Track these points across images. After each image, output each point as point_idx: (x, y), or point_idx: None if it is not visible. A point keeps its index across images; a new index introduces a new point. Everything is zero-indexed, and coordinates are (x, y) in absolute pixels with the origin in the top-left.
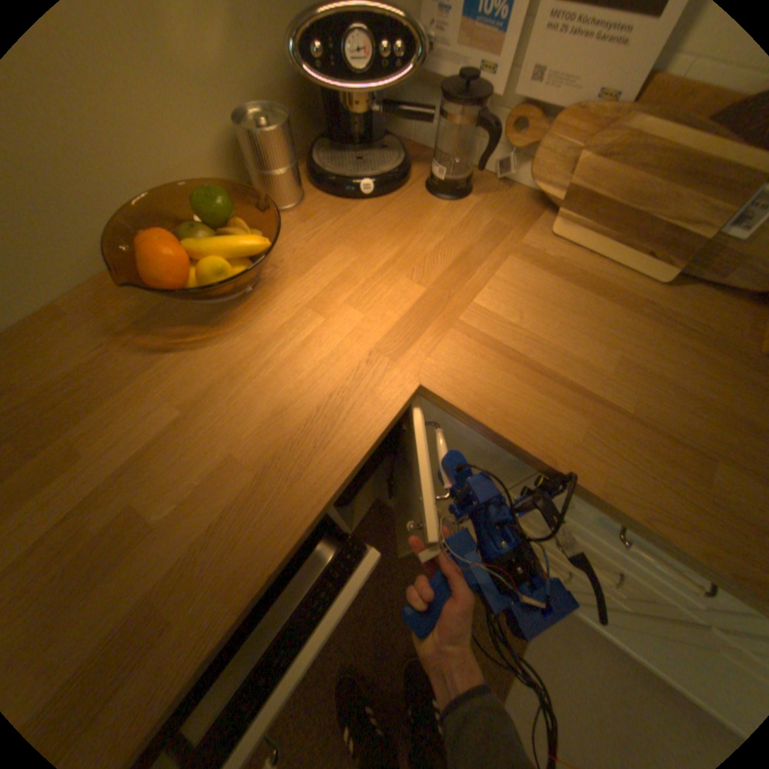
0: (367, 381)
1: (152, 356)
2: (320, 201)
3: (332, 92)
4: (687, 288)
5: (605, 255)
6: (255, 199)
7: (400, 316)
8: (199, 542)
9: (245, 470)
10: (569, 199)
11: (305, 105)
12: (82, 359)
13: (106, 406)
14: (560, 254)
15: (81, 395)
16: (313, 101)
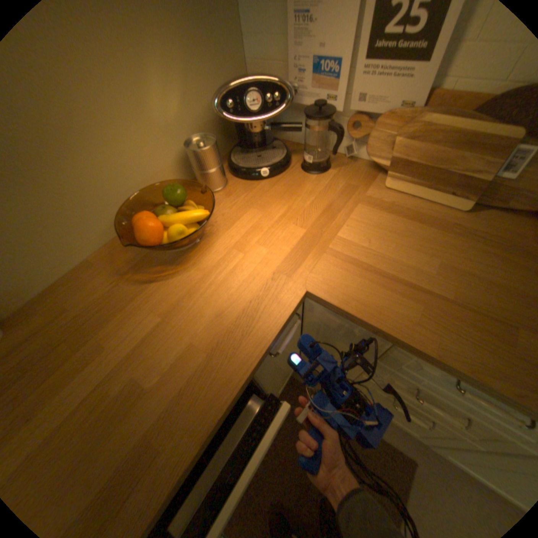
0: (273, 291)
1: (143, 286)
2: (237, 183)
3: (240, 122)
4: (483, 213)
5: (422, 197)
6: (199, 188)
7: (291, 249)
8: (175, 399)
9: (200, 352)
10: (393, 165)
11: (225, 130)
12: (104, 291)
13: (118, 318)
14: (392, 199)
15: (104, 312)
16: (229, 127)
